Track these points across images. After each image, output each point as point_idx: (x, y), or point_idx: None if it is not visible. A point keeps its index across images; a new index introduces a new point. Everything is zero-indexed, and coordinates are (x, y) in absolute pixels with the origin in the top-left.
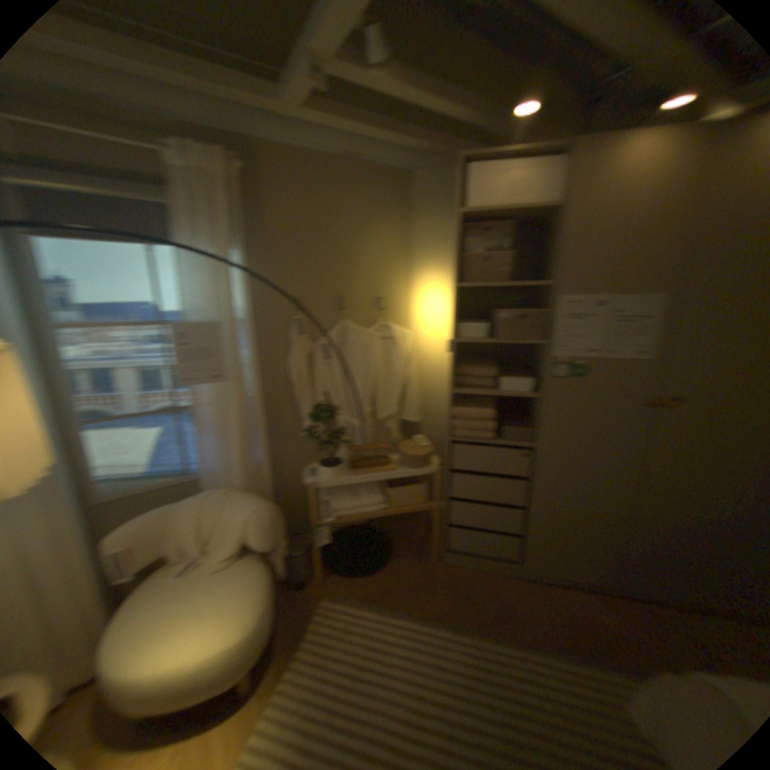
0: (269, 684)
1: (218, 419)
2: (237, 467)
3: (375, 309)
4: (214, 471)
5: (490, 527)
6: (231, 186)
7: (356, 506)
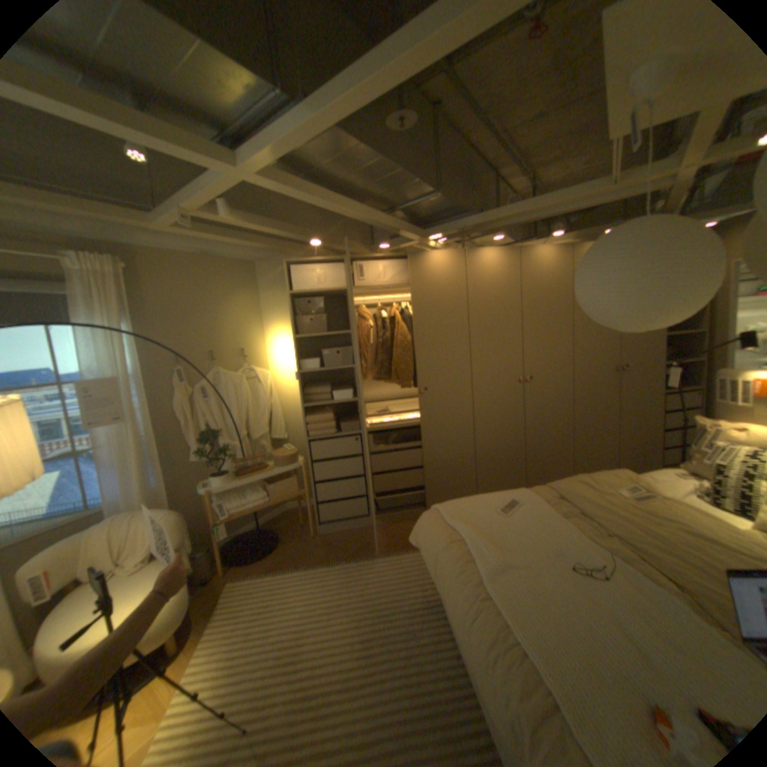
0: (190, 645)
1: (112, 457)
2: (132, 495)
3: (237, 358)
4: (111, 502)
5: (344, 496)
6: (110, 279)
7: (242, 504)
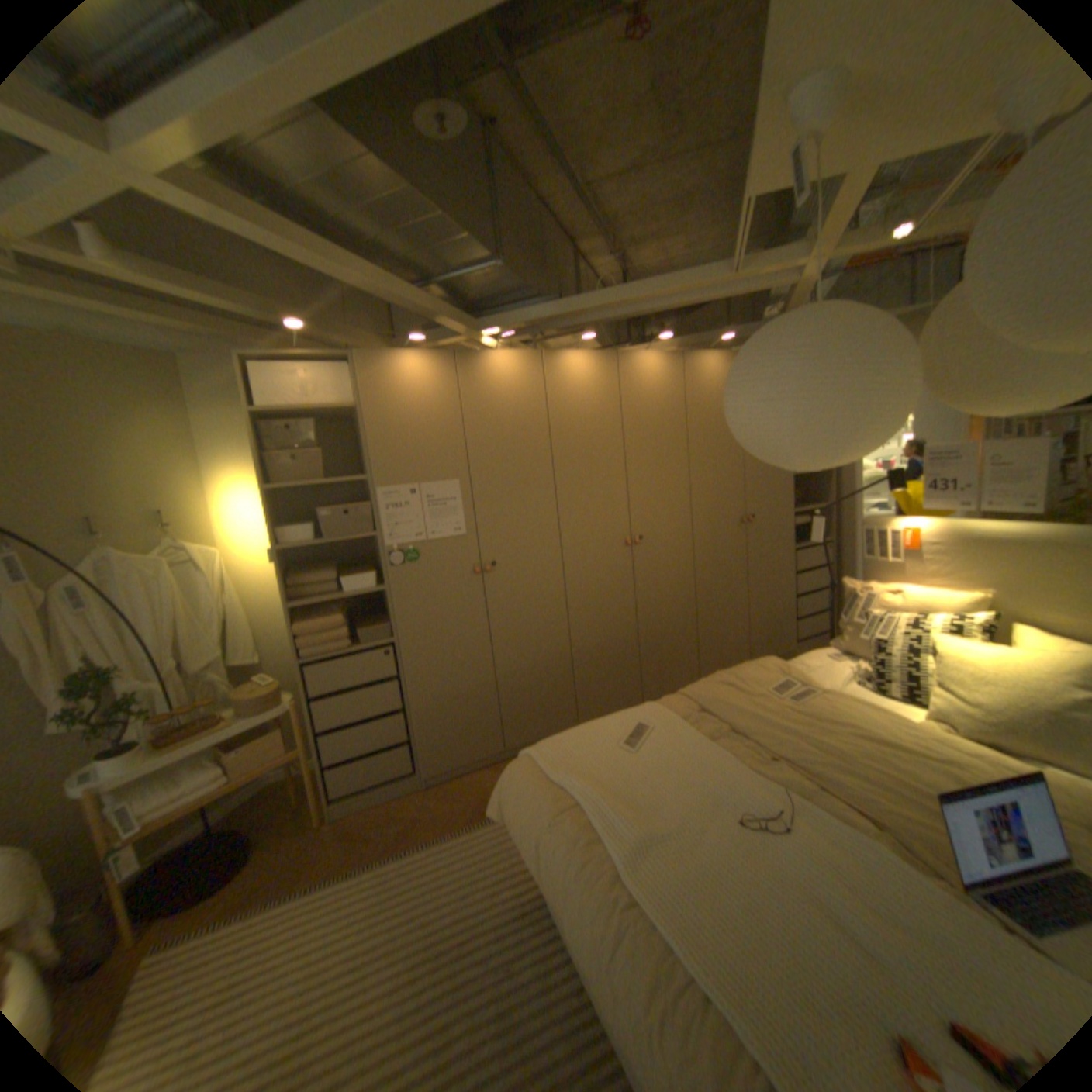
0: None
1: None
2: None
3: (147, 529)
4: None
5: (370, 749)
6: None
7: (171, 800)
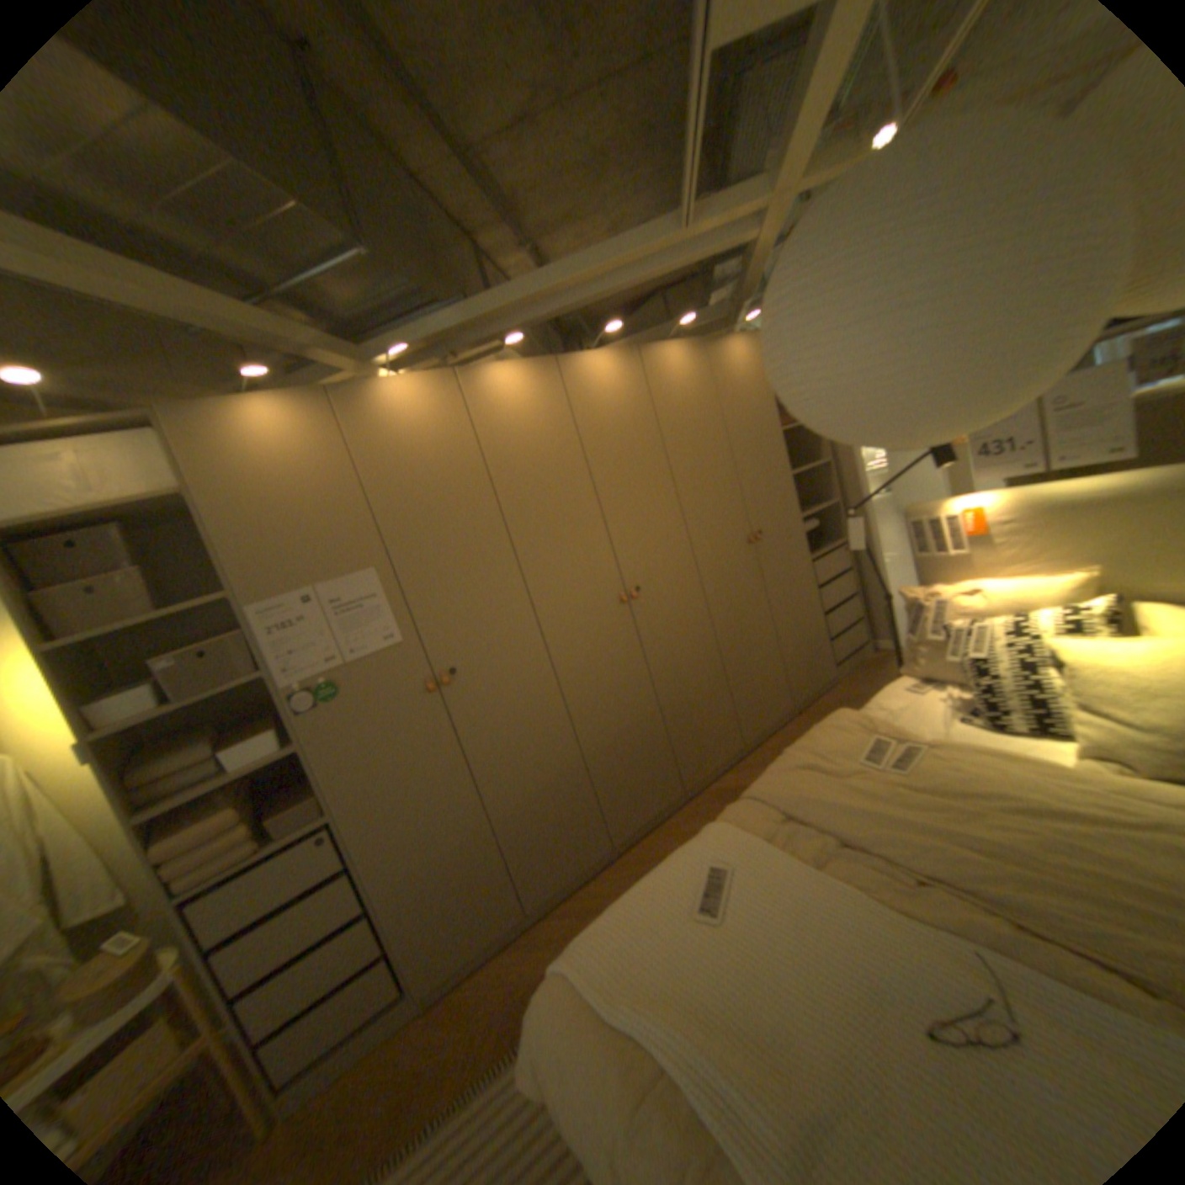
0: None
1: None
2: None
3: None
4: None
5: (326, 987)
6: None
7: None
